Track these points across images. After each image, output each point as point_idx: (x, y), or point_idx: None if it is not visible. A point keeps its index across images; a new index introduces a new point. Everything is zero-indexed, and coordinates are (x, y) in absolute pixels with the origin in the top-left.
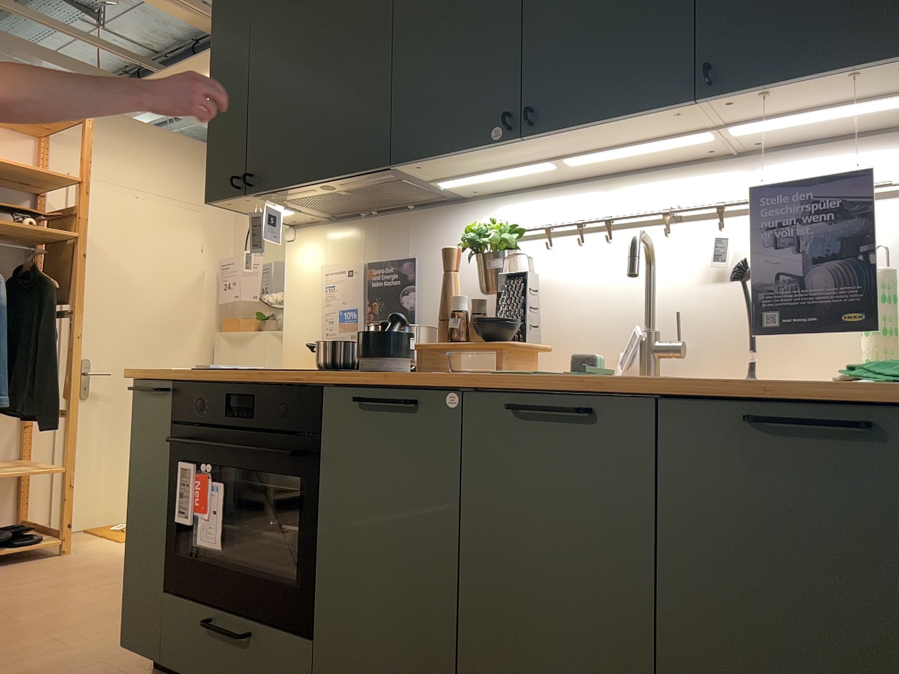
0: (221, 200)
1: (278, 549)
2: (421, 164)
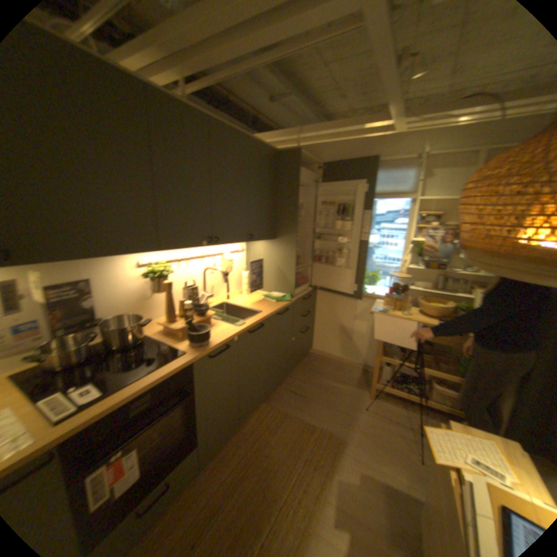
0: None
1: (161, 444)
2: (163, 250)
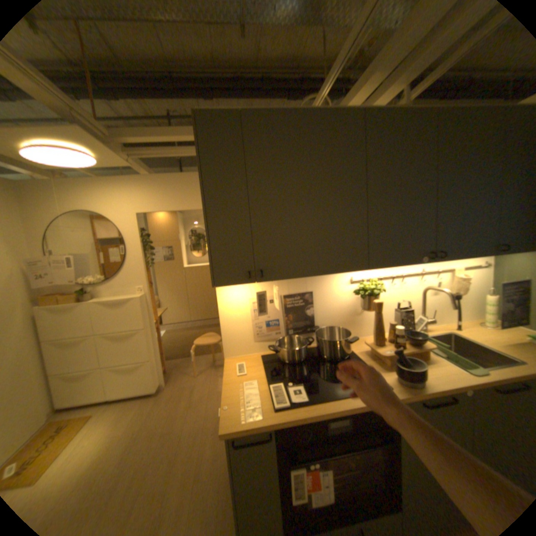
0: (226, 284)
1: (360, 479)
2: (375, 267)
